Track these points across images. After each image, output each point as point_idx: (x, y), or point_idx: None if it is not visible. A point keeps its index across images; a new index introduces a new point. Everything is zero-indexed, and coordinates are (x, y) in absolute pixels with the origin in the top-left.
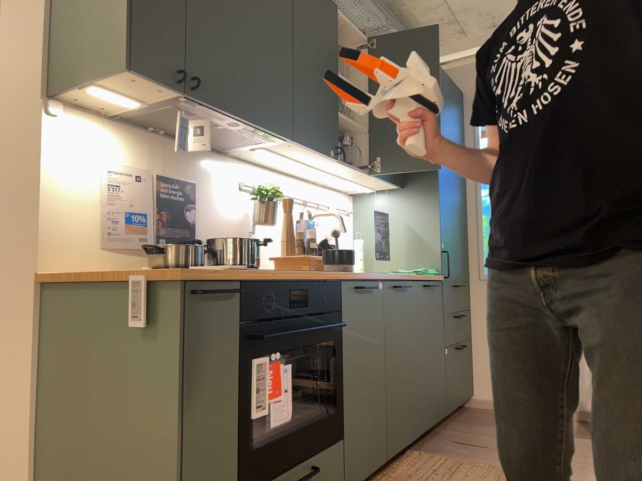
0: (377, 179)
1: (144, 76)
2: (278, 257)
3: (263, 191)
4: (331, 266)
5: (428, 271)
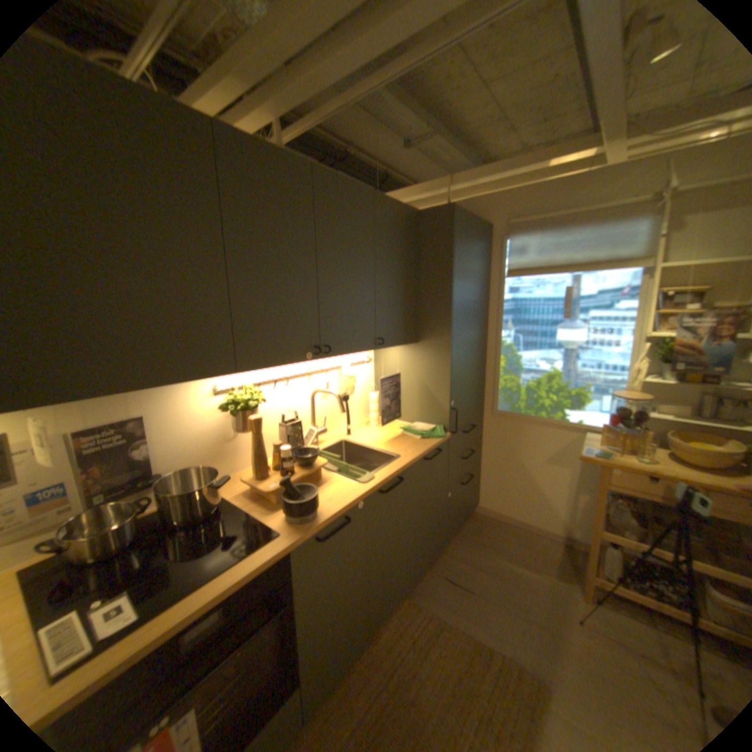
0: (383, 348)
1: None
2: (247, 483)
3: (231, 408)
4: (286, 518)
5: (433, 433)
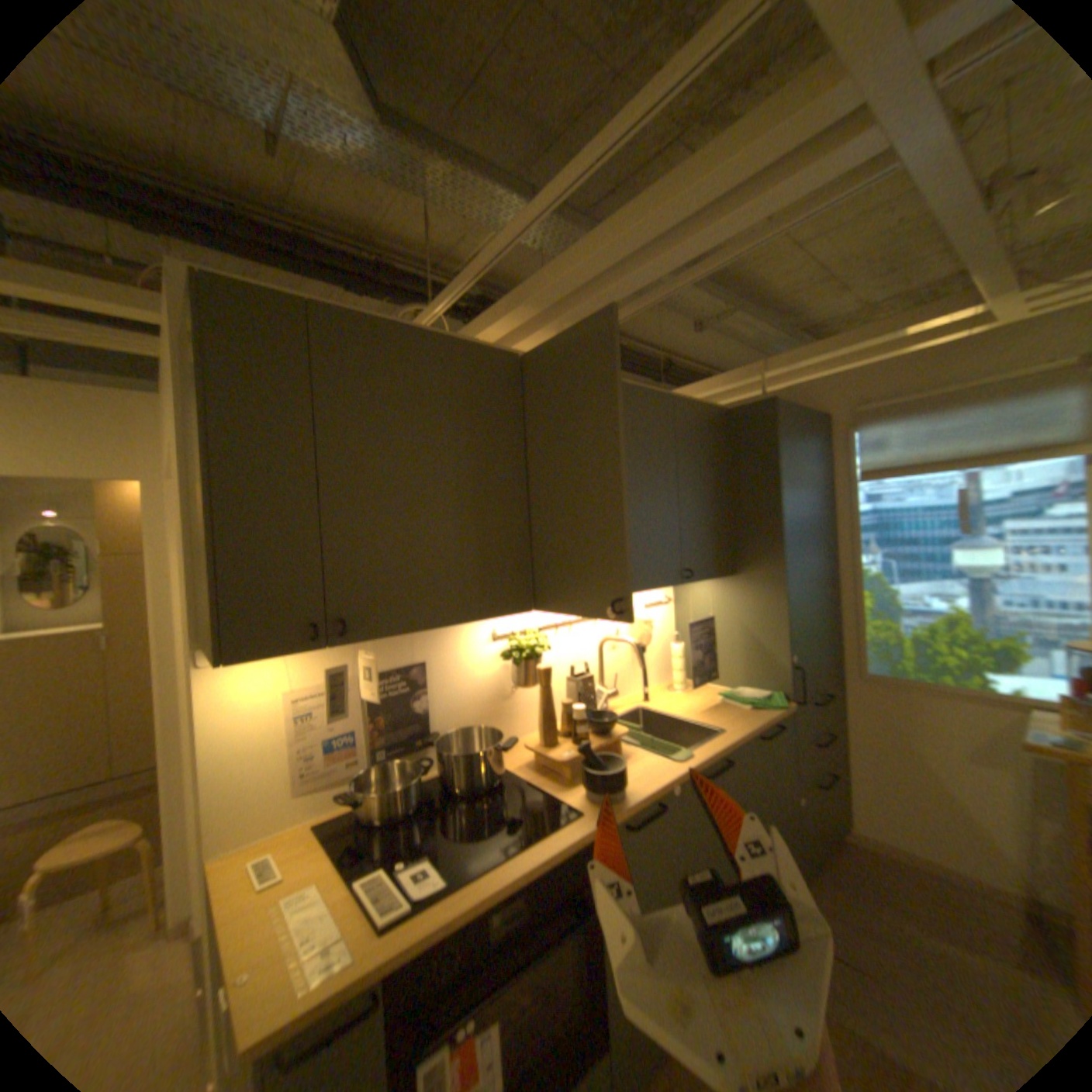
0: (691, 582)
1: (253, 656)
2: (533, 750)
3: (514, 655)
4: (588, 794)
5: (770, 702)
